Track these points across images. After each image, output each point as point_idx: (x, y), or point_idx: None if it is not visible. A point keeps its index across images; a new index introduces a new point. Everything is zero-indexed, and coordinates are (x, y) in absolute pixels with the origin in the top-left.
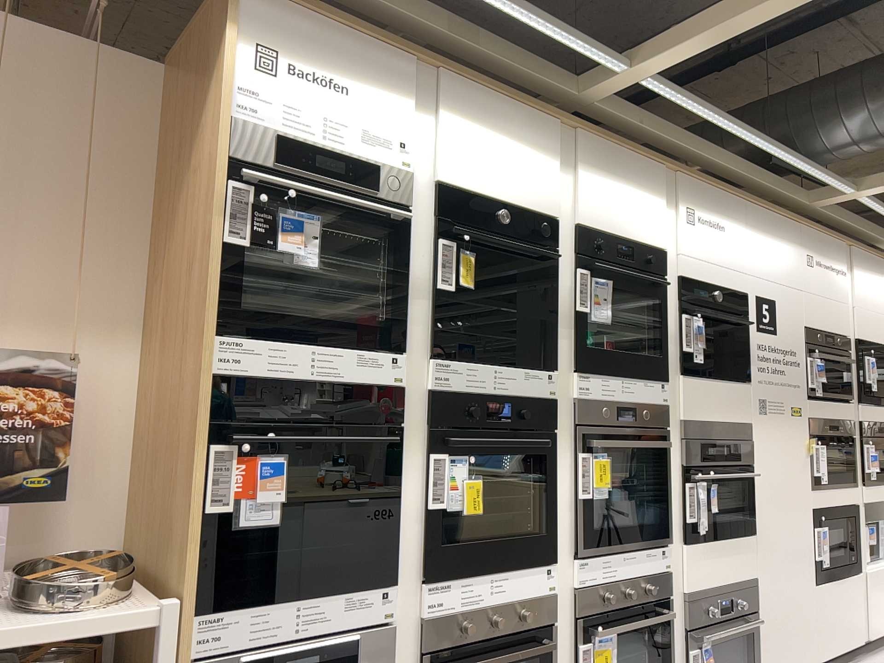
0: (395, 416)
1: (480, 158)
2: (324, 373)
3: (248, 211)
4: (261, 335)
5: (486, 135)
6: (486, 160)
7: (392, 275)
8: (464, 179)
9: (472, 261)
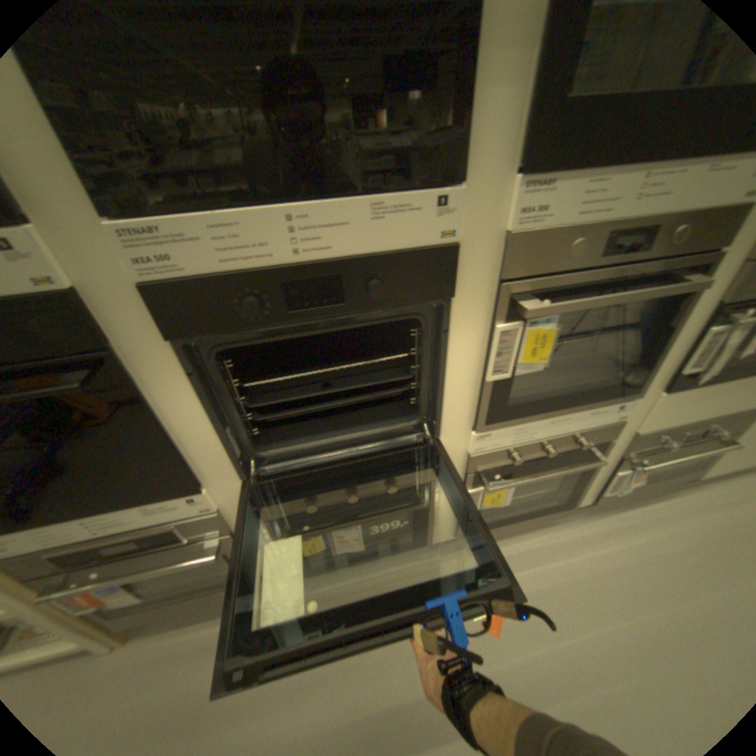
0: (81, 343)
1: None
2: None
3: None
4: None
5: None
6: None
7: None
8: None
9: None
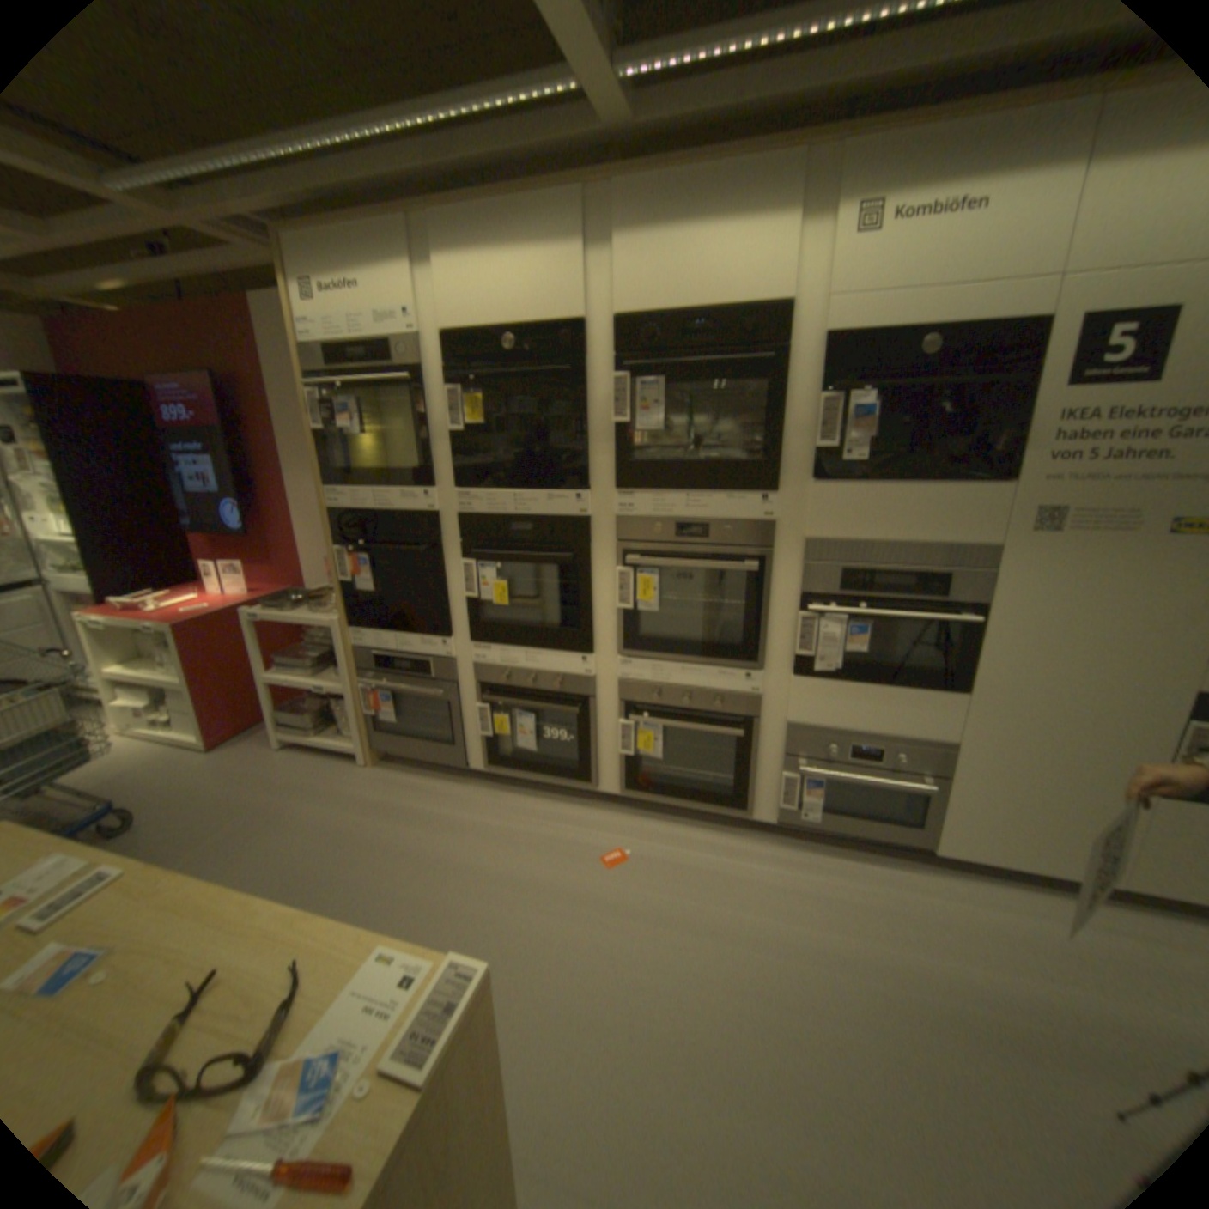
0: (432, 537)
1: (477, 279)
2: (377, 509)
3: (308, 405)
4: (338, 487)
5: (481, 246)
6: (484, 278)
7: (413, 428)
8: (461, 312)
9: (477, 398)
